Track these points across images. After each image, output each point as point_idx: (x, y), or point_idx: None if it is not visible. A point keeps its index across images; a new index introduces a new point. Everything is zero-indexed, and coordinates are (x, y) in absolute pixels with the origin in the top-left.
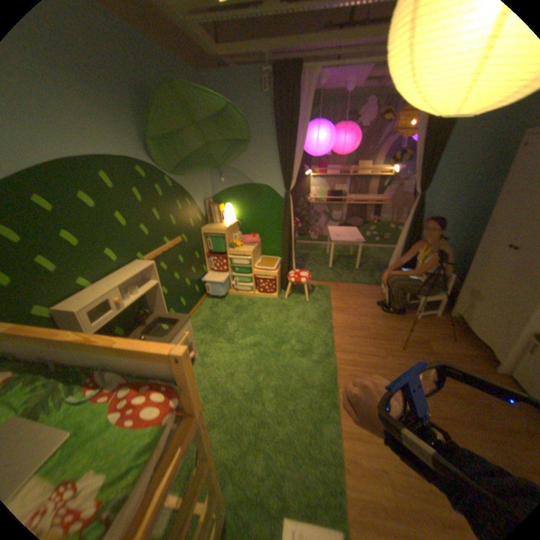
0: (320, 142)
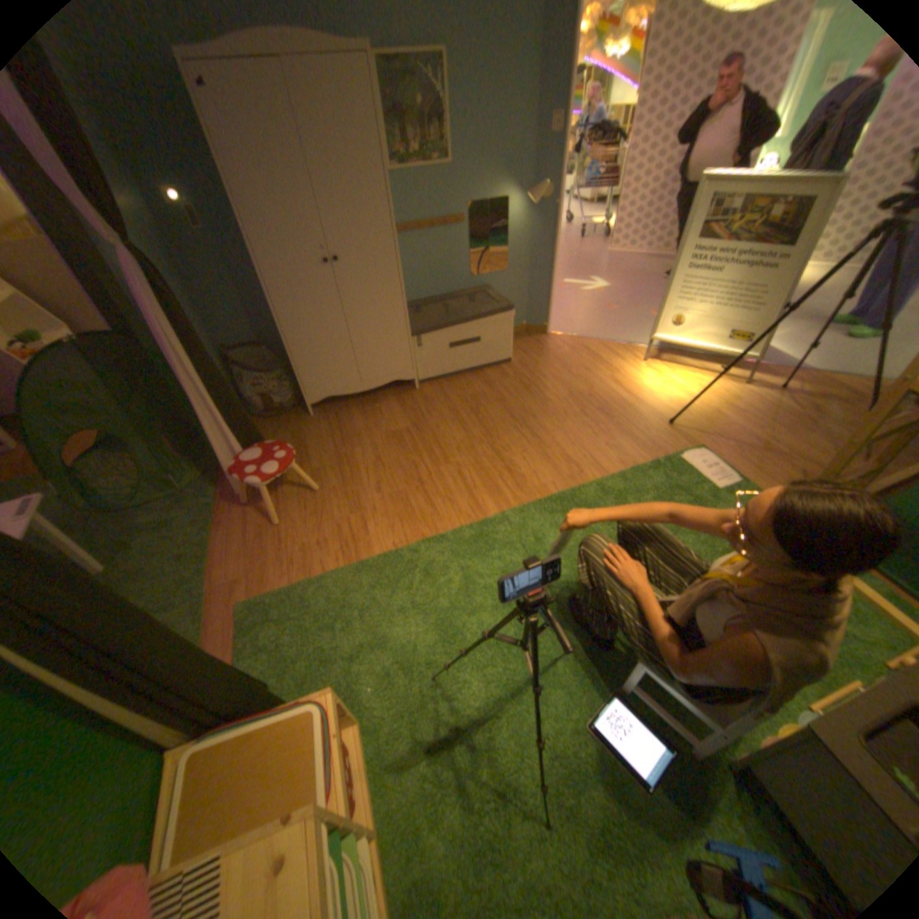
0: None
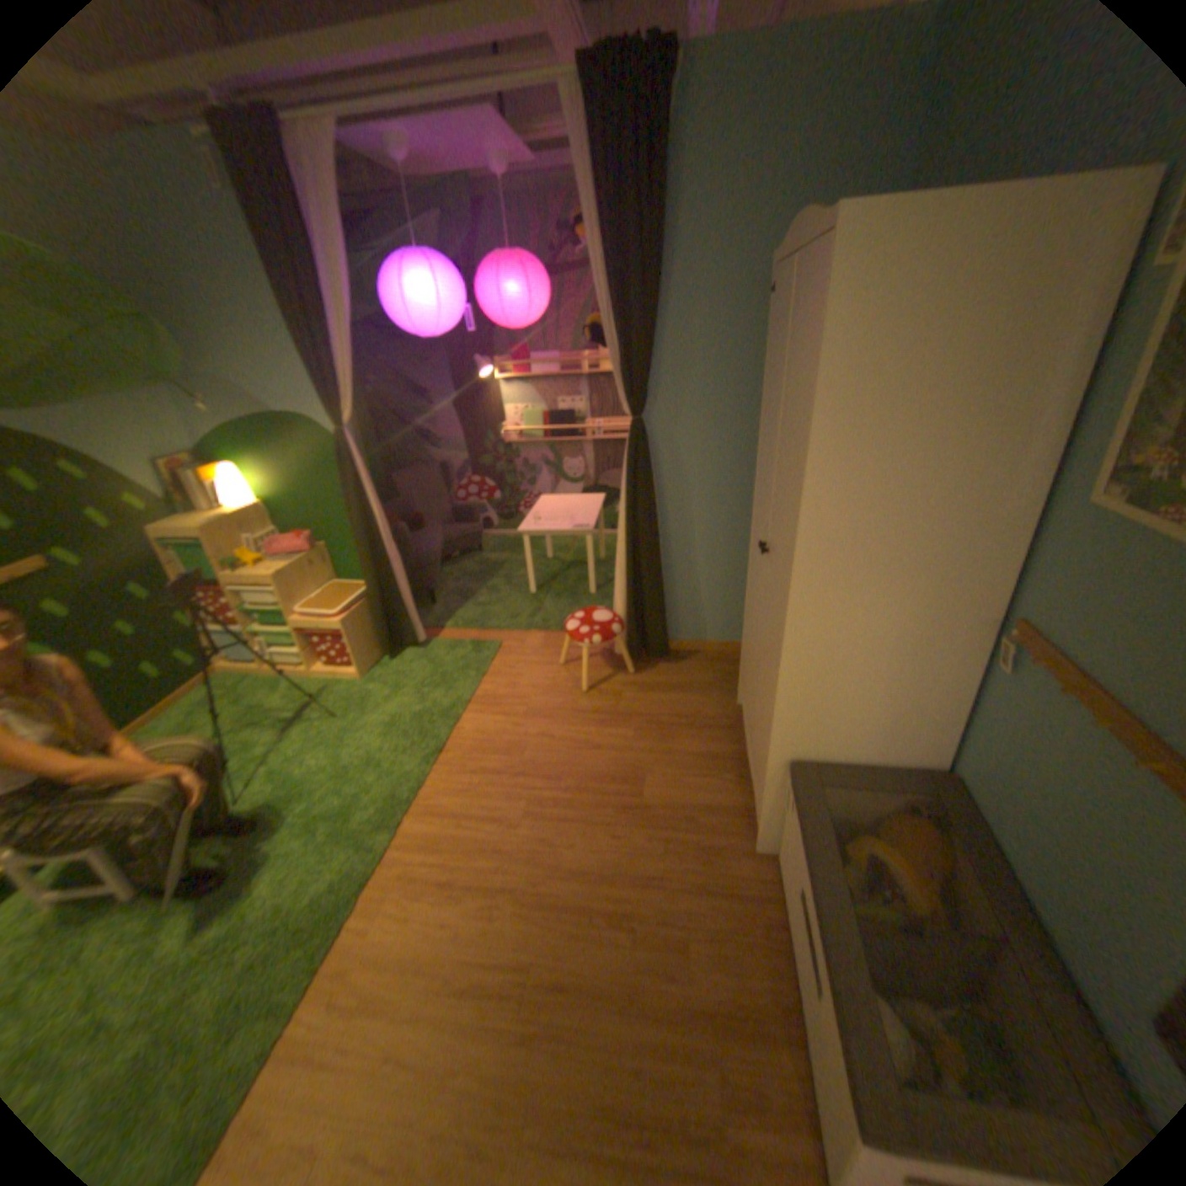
0: (415, 307)
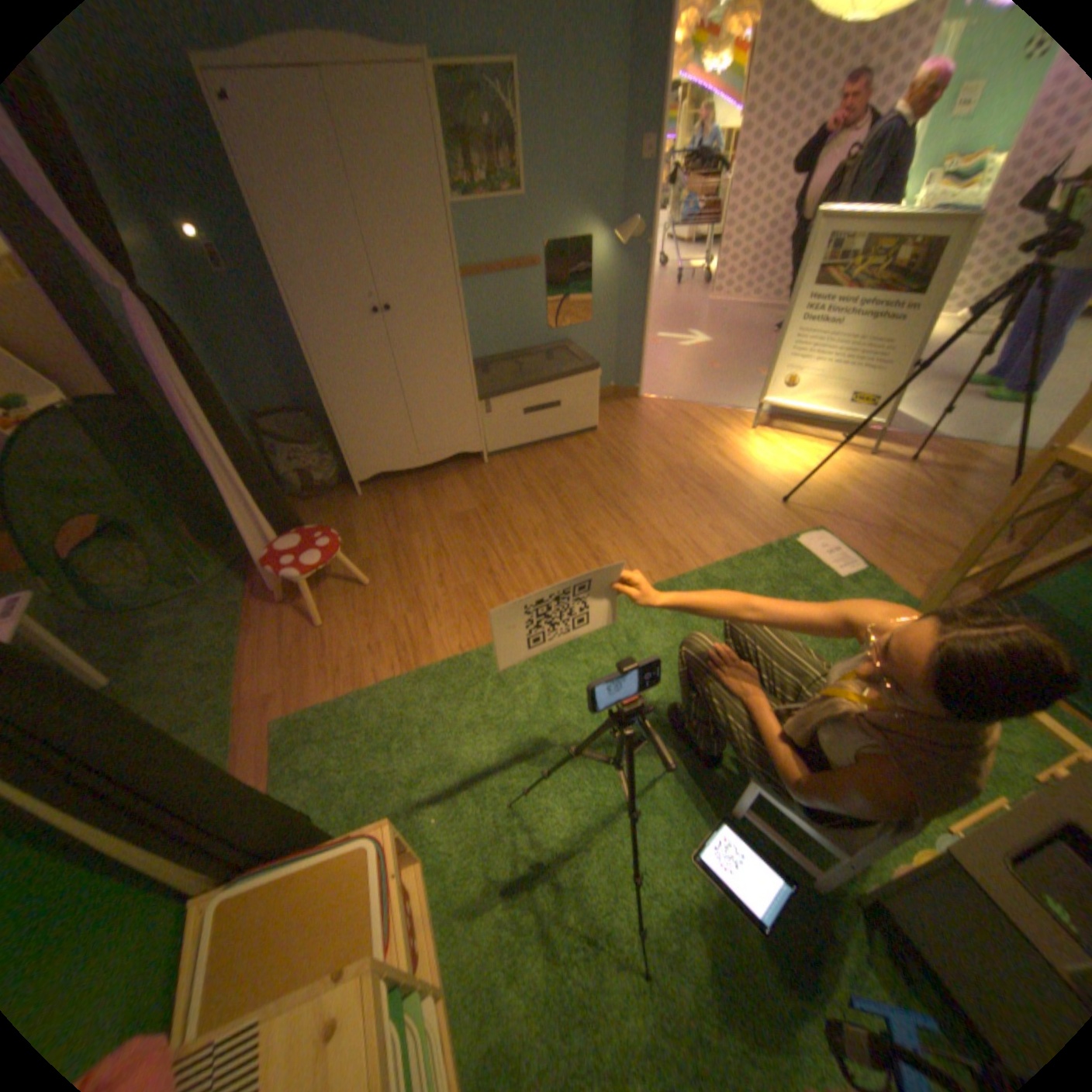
0: None
